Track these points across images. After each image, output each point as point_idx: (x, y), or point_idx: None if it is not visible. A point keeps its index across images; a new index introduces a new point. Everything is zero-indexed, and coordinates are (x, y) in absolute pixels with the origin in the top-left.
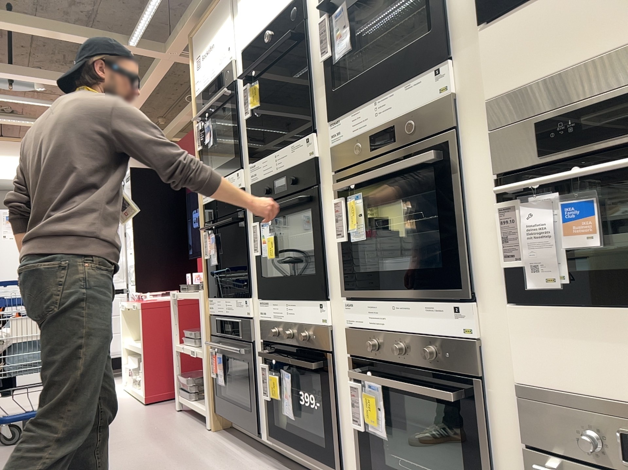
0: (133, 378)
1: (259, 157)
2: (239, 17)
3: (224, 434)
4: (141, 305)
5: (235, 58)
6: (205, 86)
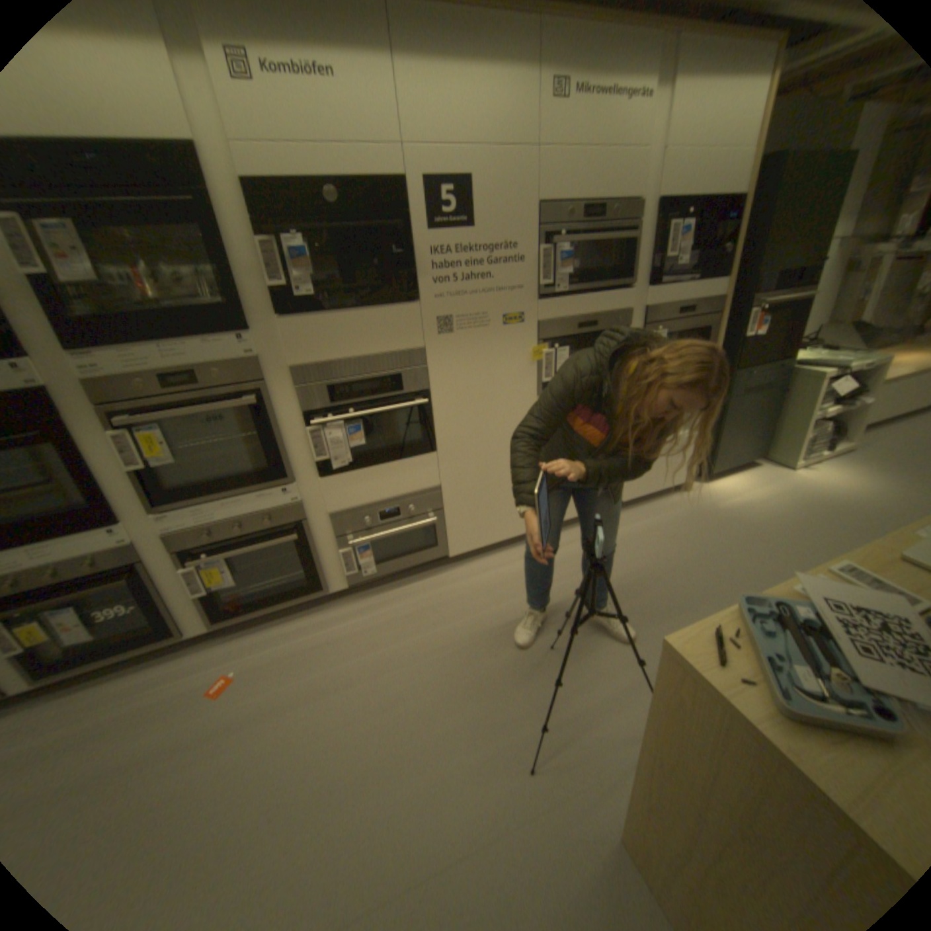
0: None
1: None
2: None
3: None
4: None
5: None
6: None
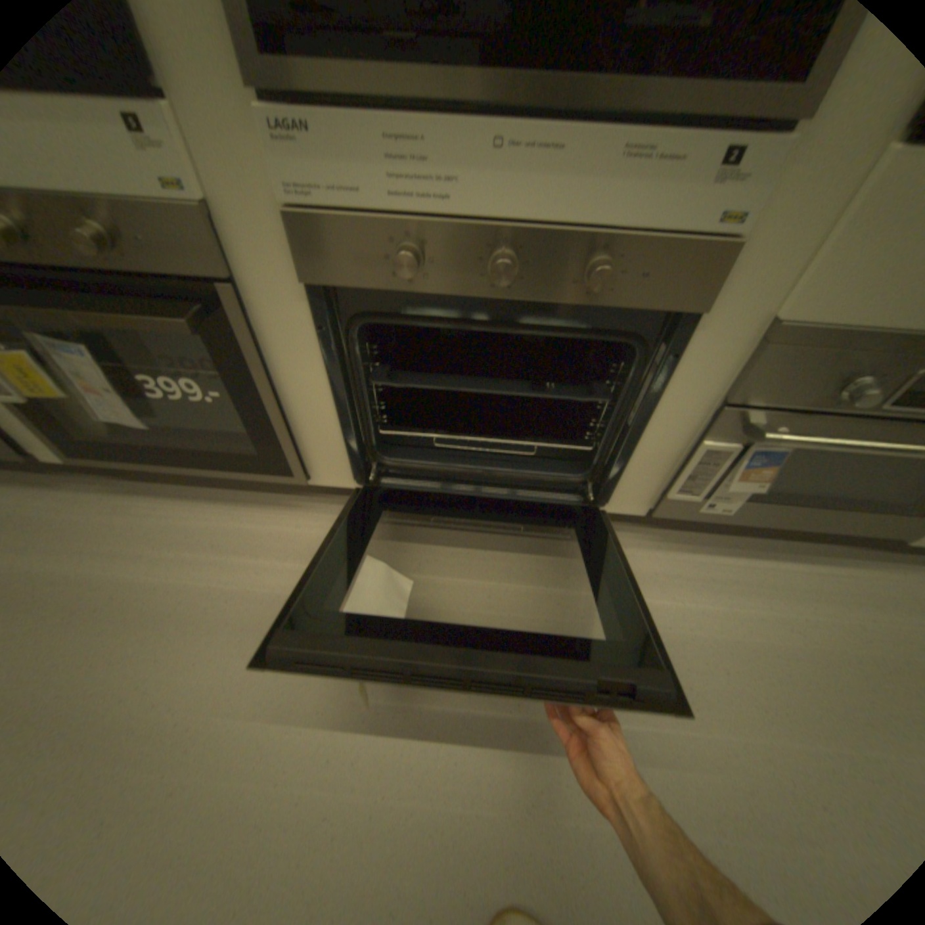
0: None
1: None
2: None
3: None
4: None
5: None
6: None
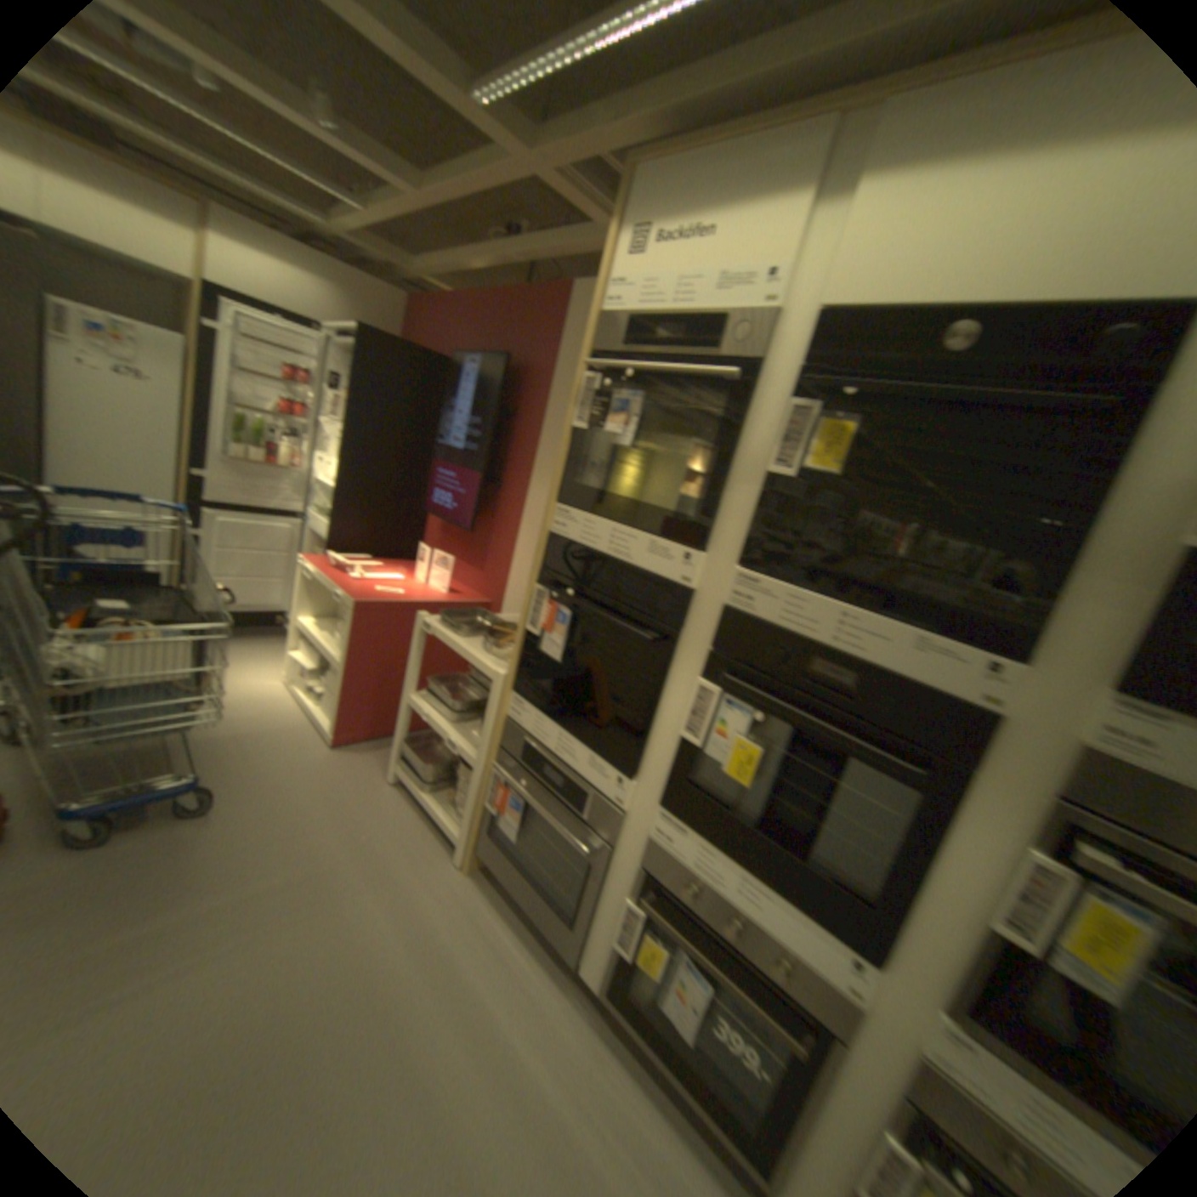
0: (309, 693)
1: (781, 576)
2: (847, 204)
3: (484, 889)
4: (350, 606)
5: (783, 303)
6: (644, 306)
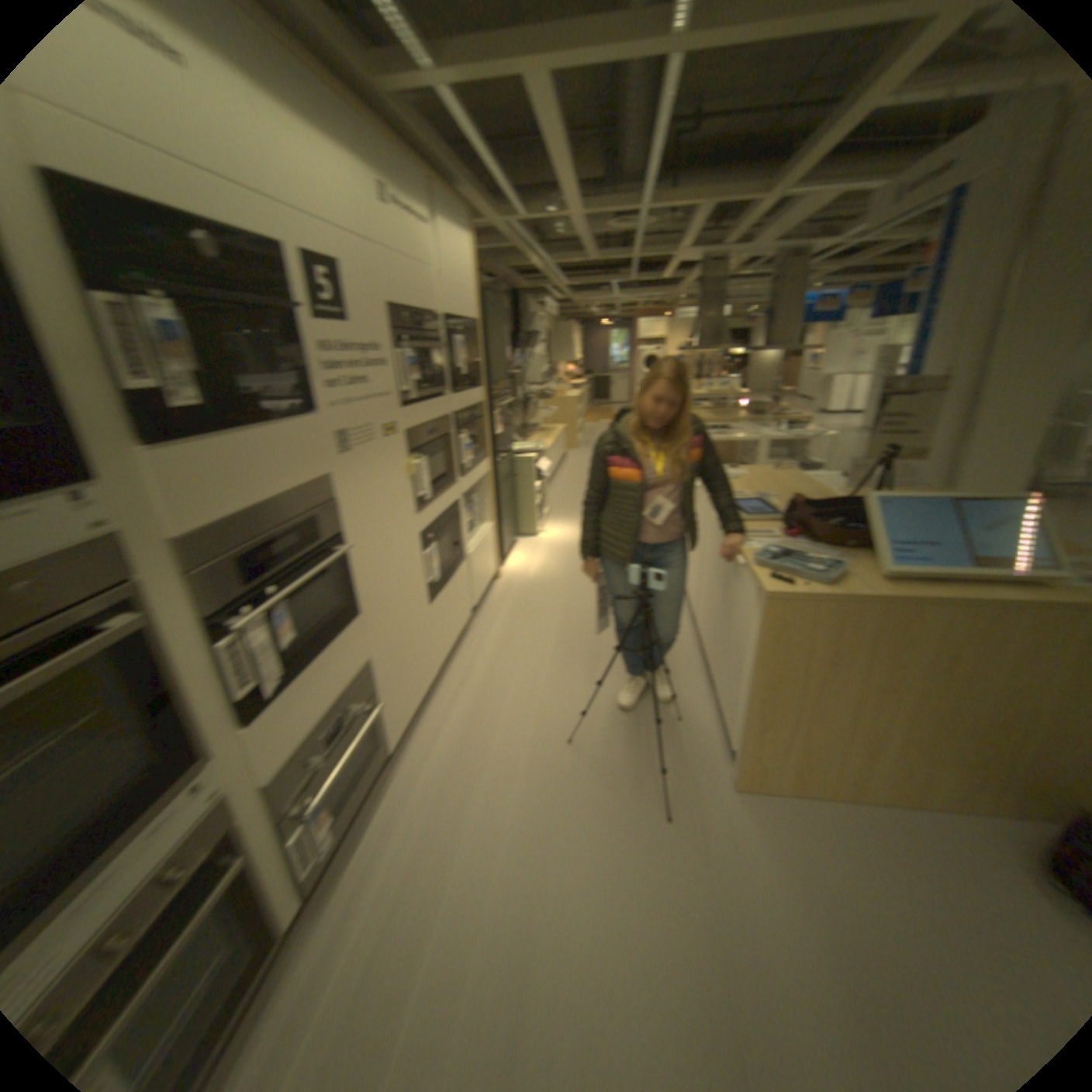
0: None
1: None
2: None
3: None
4: None
5: None
6: None
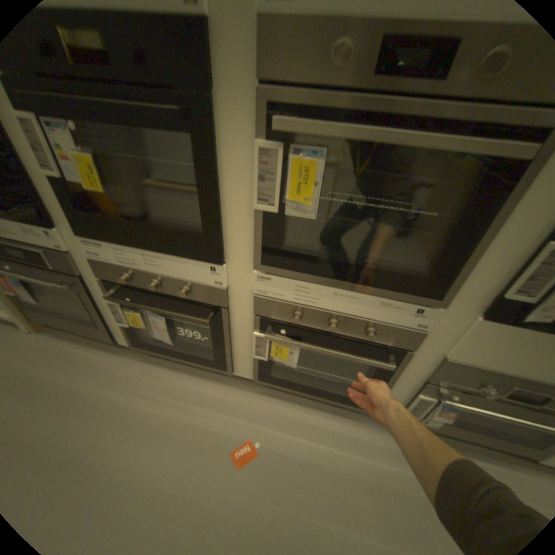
0: None
1: None
2: None
3: (53, 334)
4: None
5: None
6: None
